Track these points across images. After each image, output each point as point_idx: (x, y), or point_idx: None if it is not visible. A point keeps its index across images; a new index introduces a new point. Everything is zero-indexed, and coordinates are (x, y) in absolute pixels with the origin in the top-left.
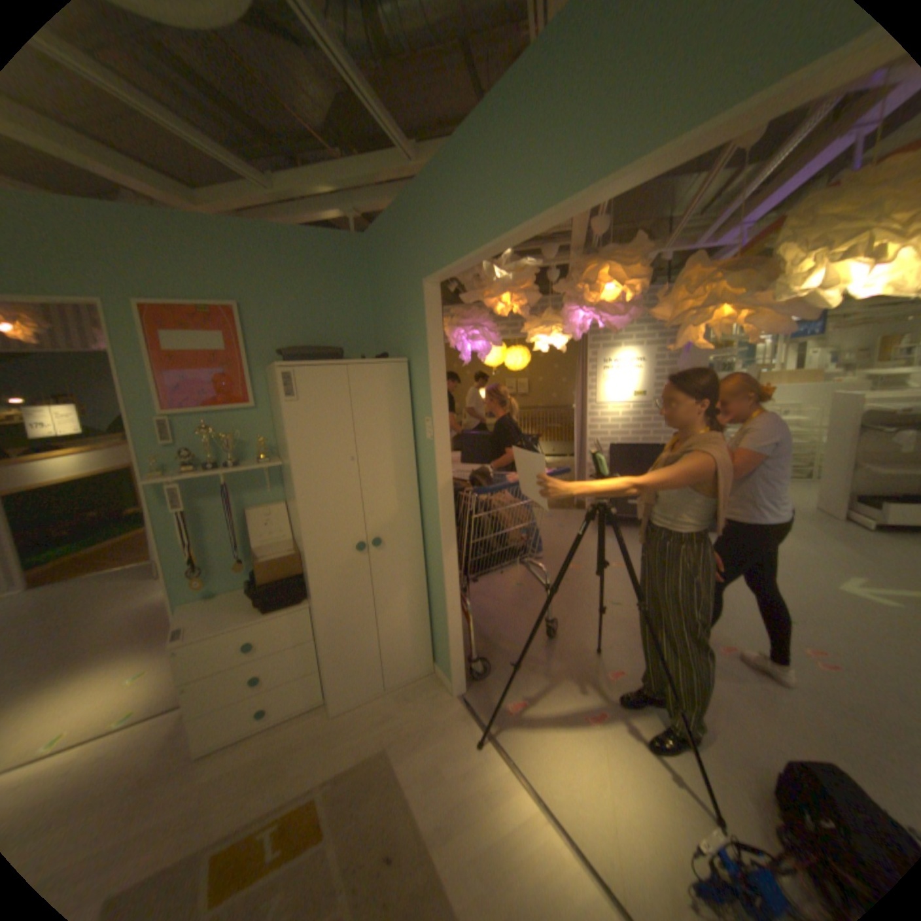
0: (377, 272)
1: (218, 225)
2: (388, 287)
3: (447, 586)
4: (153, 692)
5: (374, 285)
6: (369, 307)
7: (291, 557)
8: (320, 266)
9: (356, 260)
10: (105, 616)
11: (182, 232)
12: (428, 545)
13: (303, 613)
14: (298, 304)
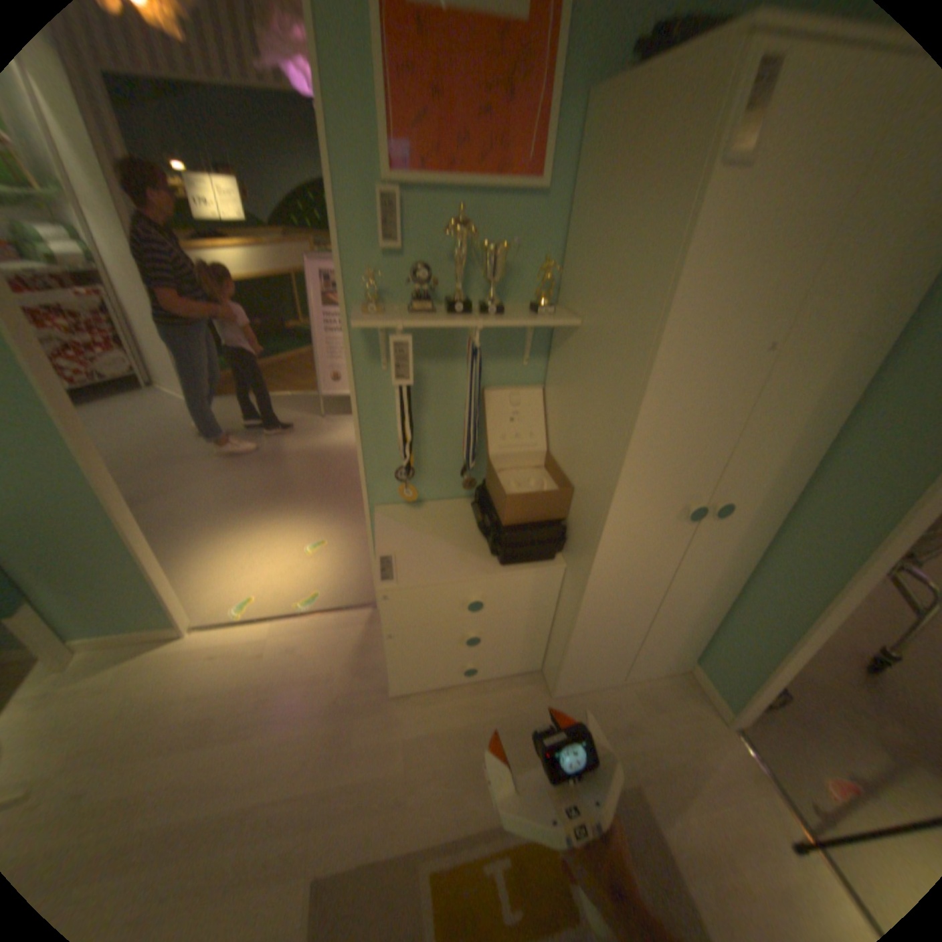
0: None
1: None
2: None
3: (833, 615)
4: (334, 570)
5: None
6: None
7: (562, 492)
8: None
9: None
10: (278, 448)
11: None
12: (799, 525)
13: (556, 573)
14: None
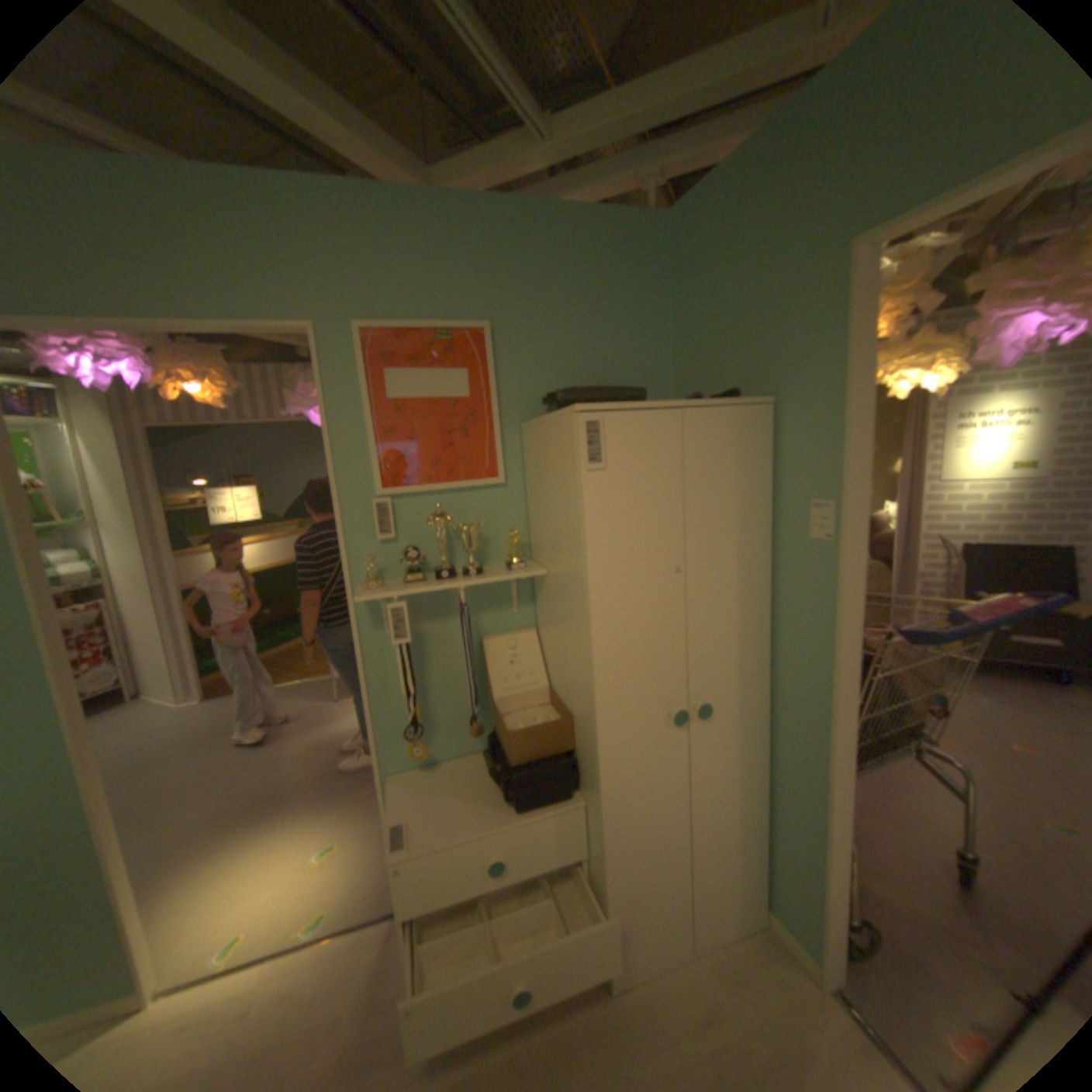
0: (699, 264)
1: (470, 203)
2: (726, 281)
3: (837, 801)
4: (346, 882)
5: (687, 287)
6: (669, 325)
7: (562, 723)
8: (606, 263)
9: (656, 251)
10: (284, 747)
11: (422, 216)
12: (783, 718)
13: (578, 815)
14: (571, 324)
